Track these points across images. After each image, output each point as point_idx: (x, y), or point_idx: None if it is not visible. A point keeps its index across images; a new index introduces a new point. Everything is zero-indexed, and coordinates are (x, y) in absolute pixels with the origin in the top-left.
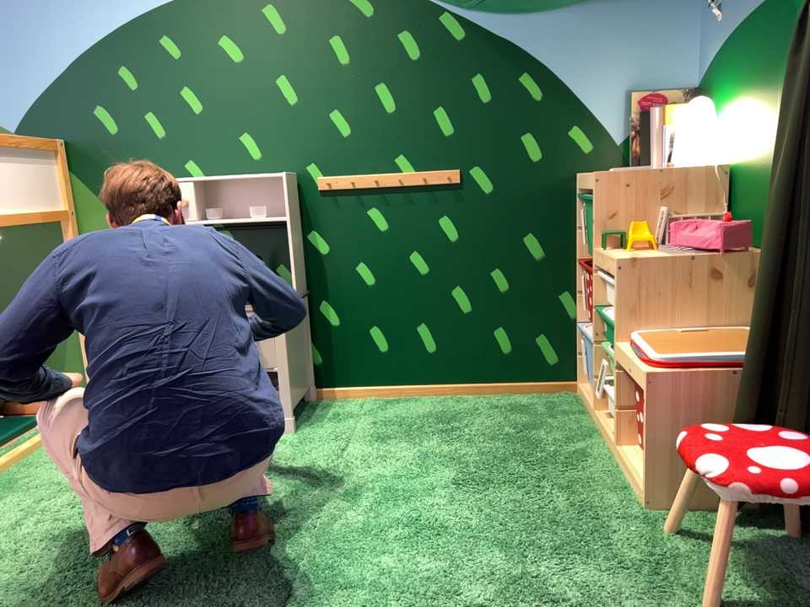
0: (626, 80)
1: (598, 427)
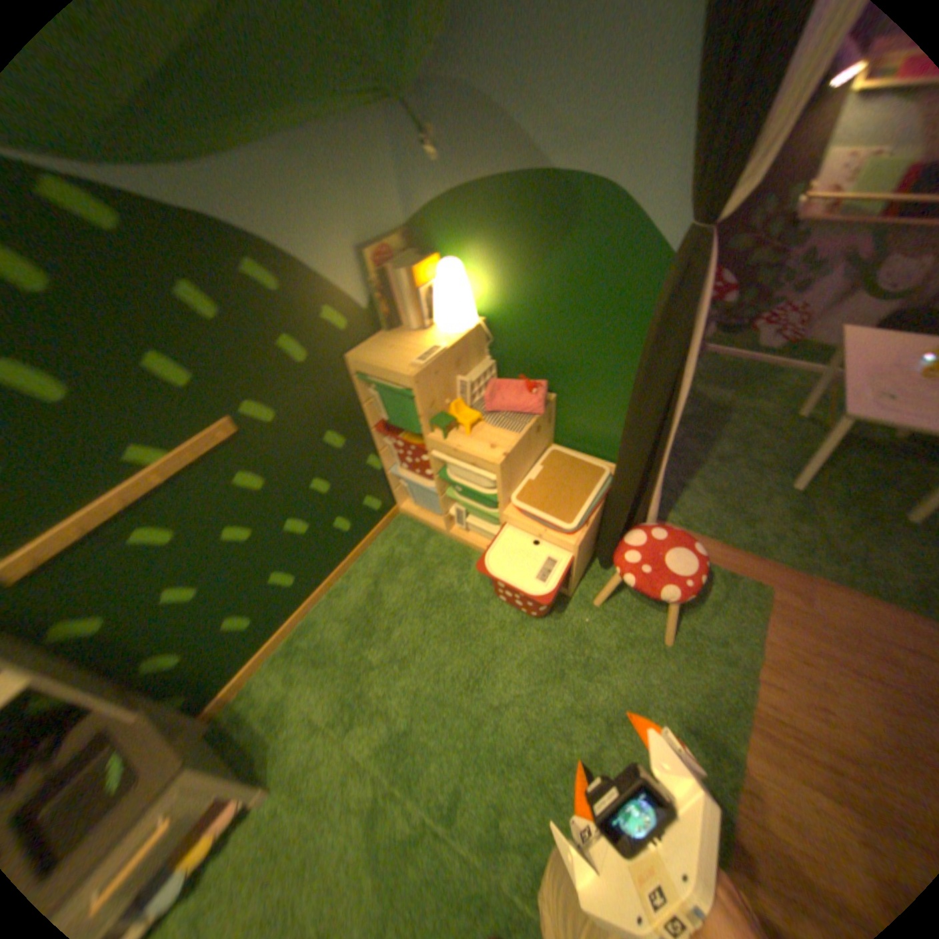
0: (354, 235)
1: (460, 540)
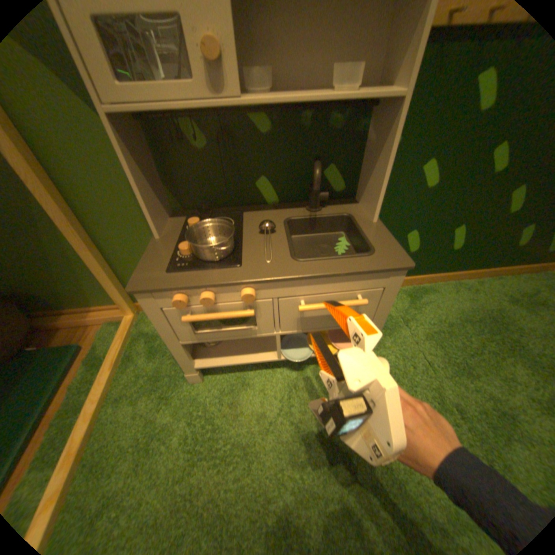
0: None
1: None
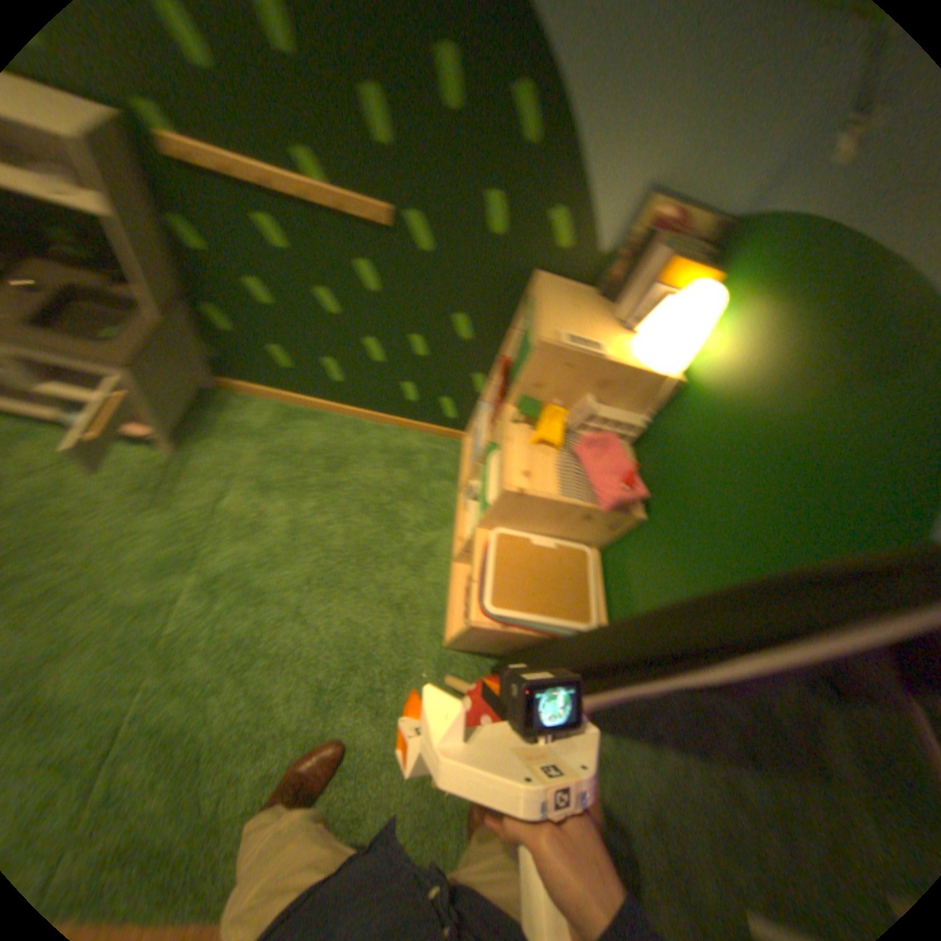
0: (661, 167)
1: (455, 511)
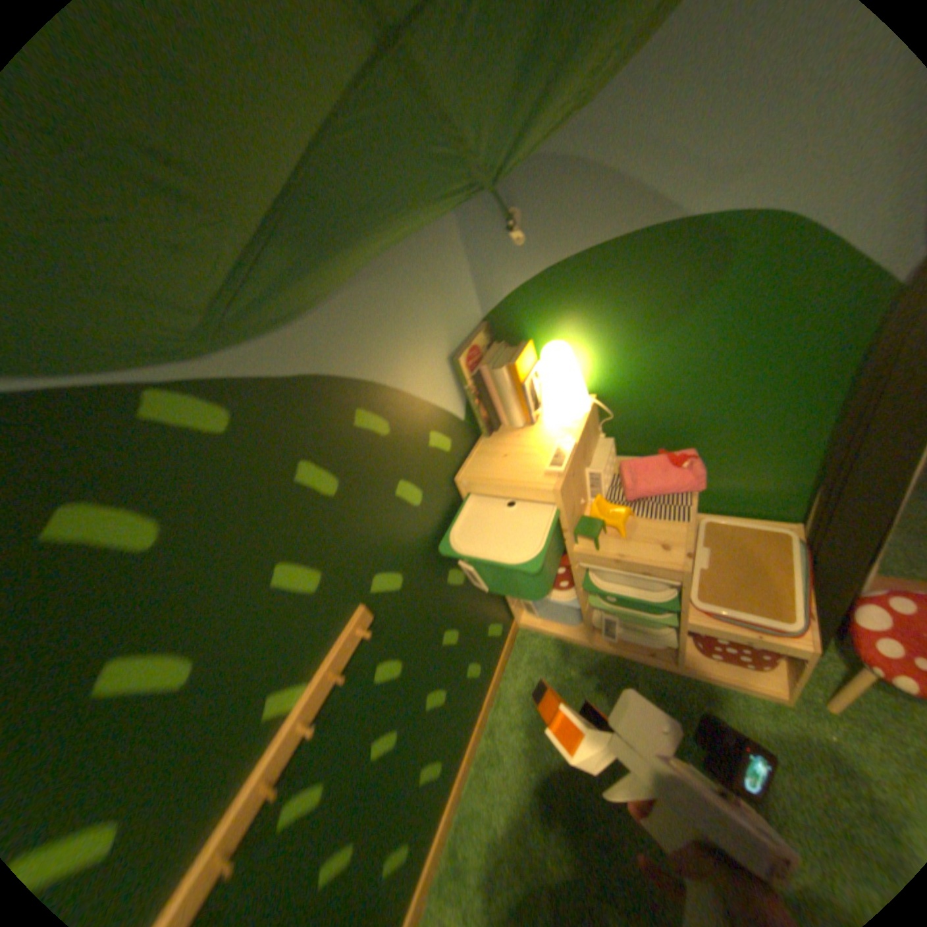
0: (445, 344)
1: (609, 652)
